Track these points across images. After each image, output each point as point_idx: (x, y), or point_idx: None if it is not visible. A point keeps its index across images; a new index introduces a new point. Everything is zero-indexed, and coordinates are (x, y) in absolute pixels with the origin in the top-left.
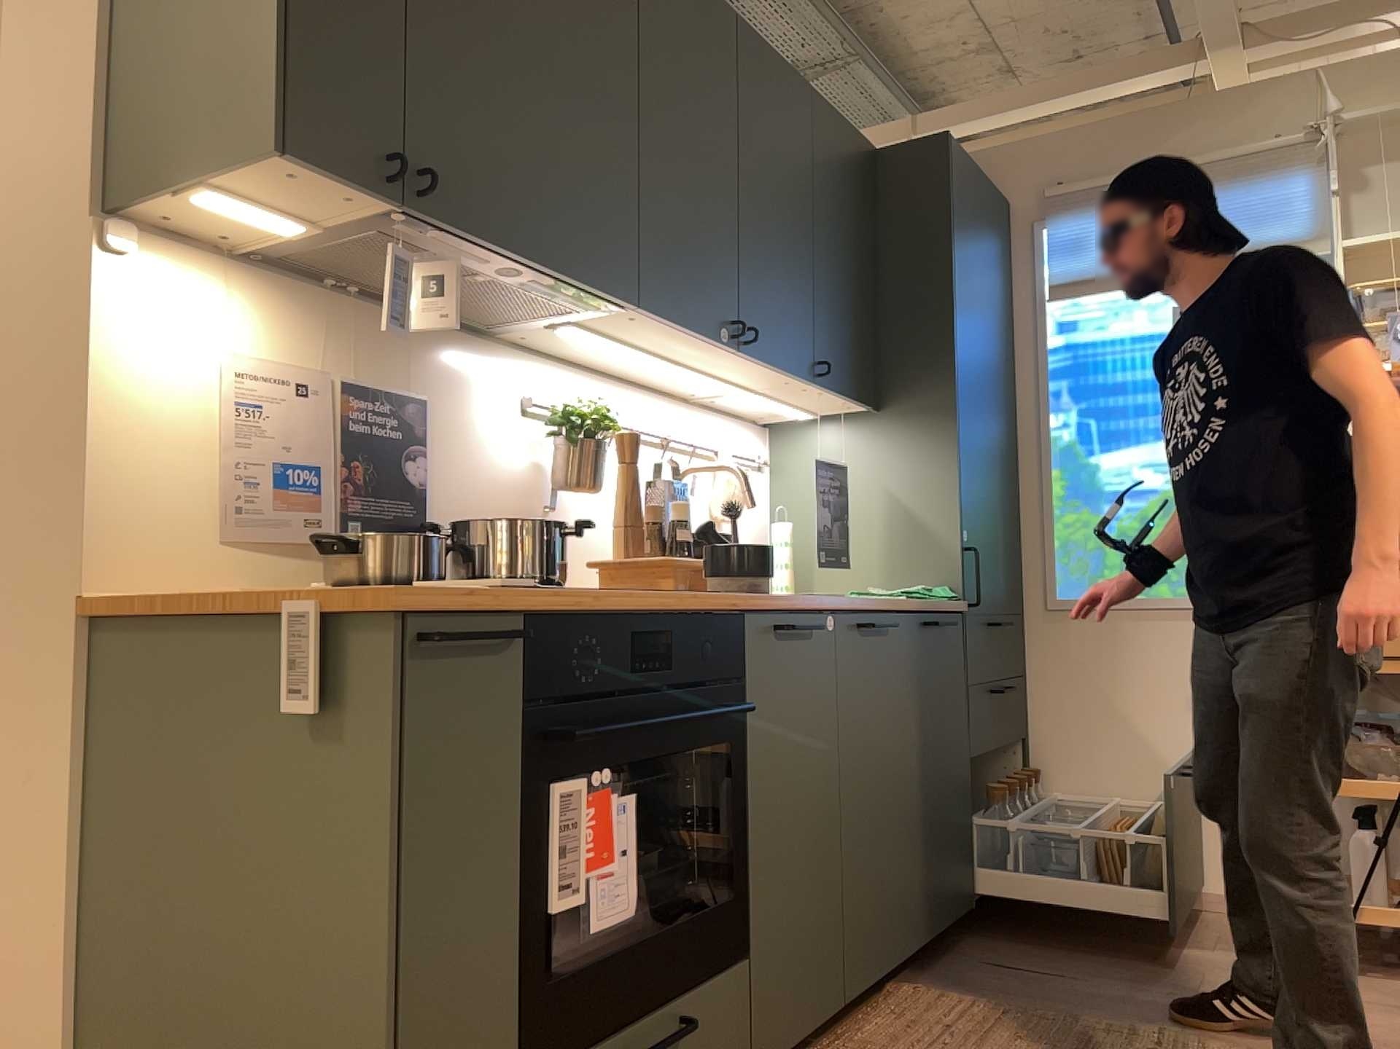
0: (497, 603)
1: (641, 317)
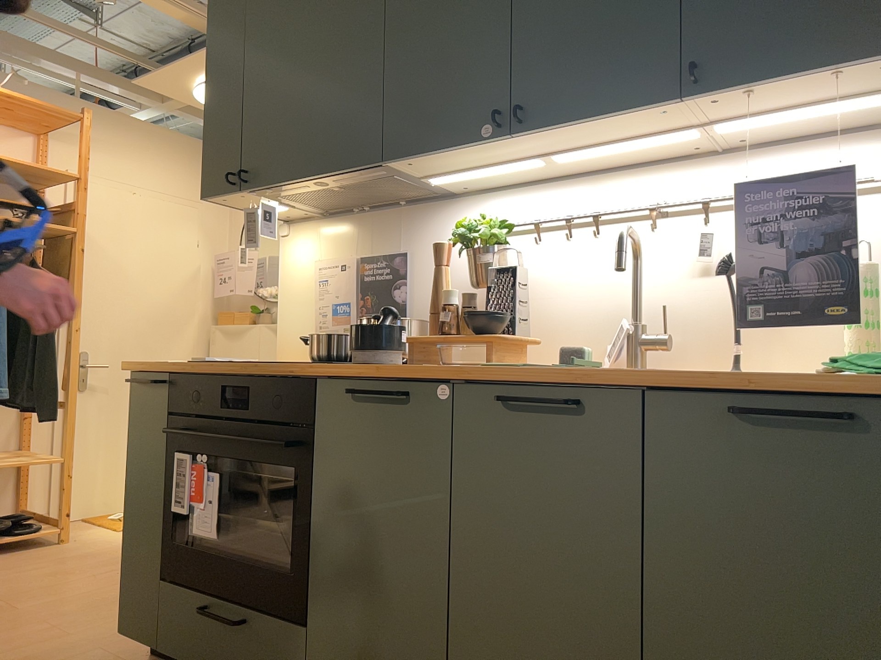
0: (155, 367)
1: (412, 161)
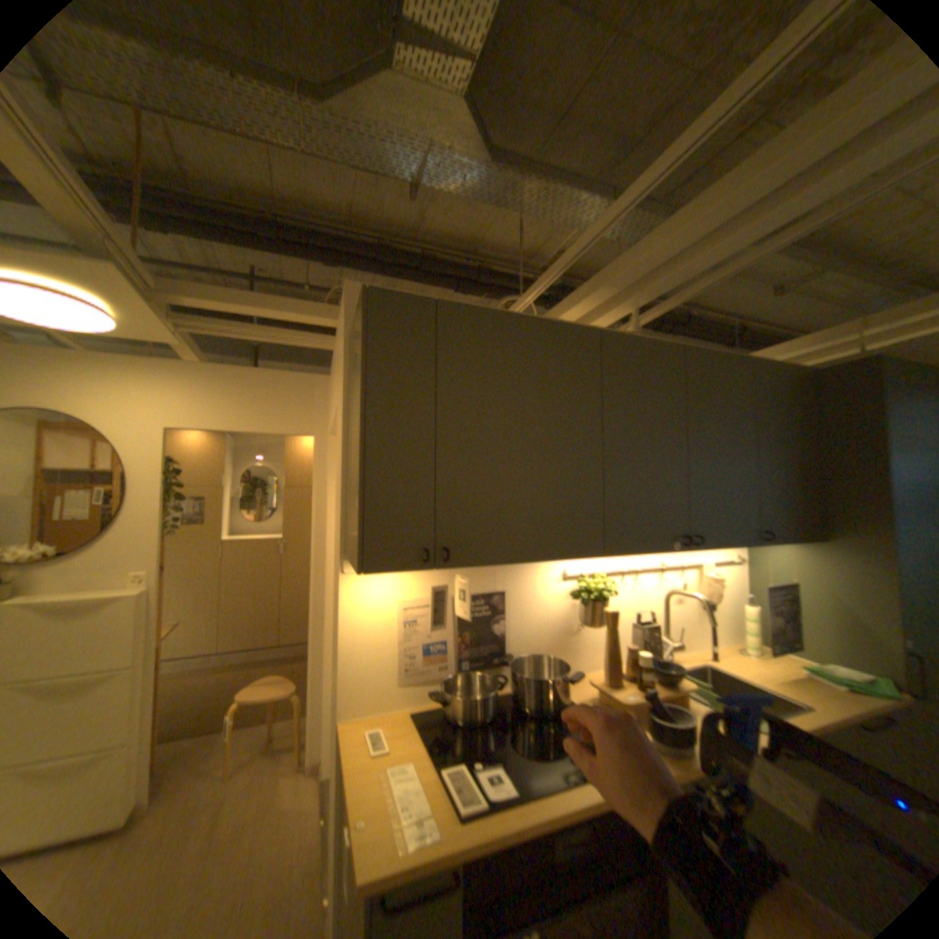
0: (440, 864)
1: (611, 554)
